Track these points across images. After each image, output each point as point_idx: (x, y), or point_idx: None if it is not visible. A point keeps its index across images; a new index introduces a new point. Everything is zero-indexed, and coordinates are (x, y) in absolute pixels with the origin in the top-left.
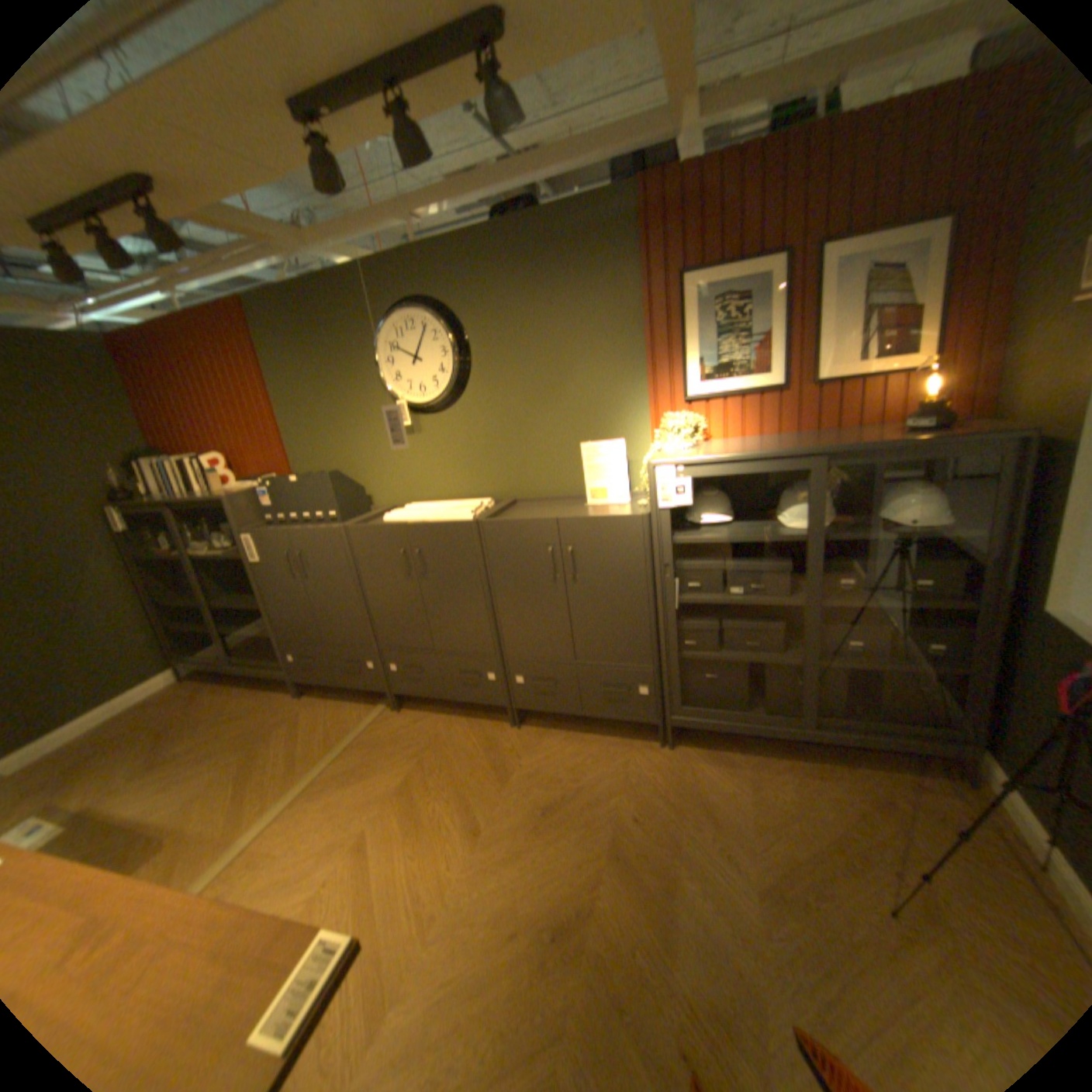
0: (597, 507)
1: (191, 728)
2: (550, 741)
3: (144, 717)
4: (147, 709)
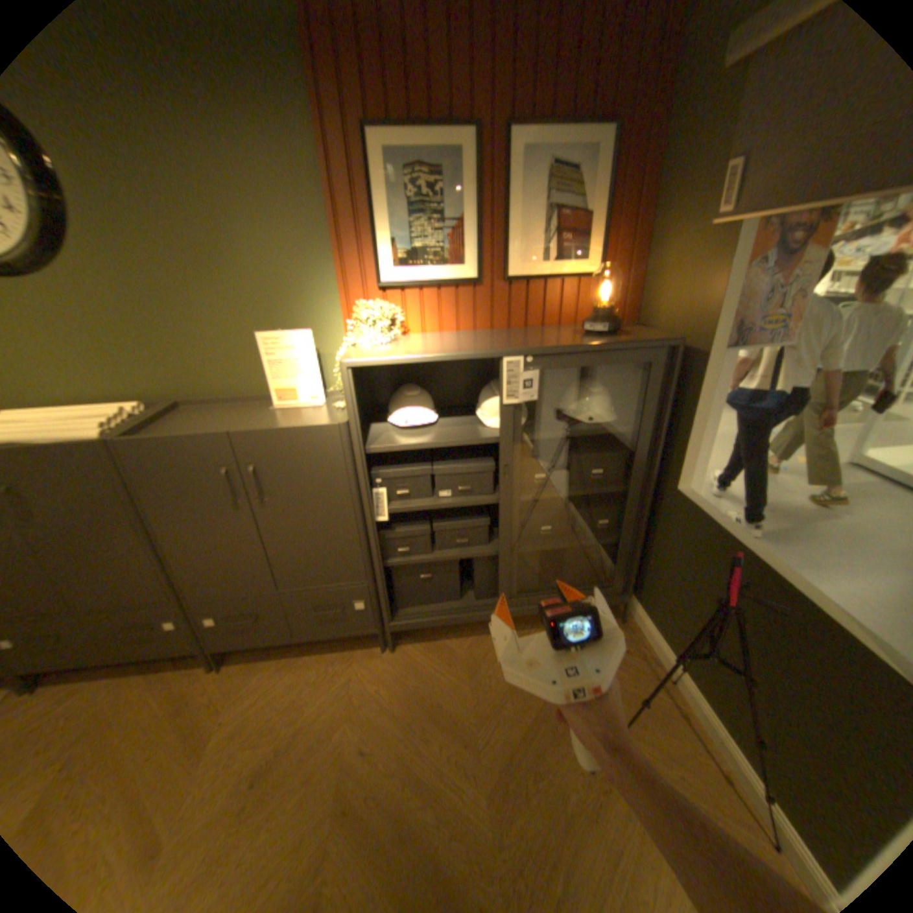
0: (285, 410)
1: None
2: (256, 677)
3: None
4: None
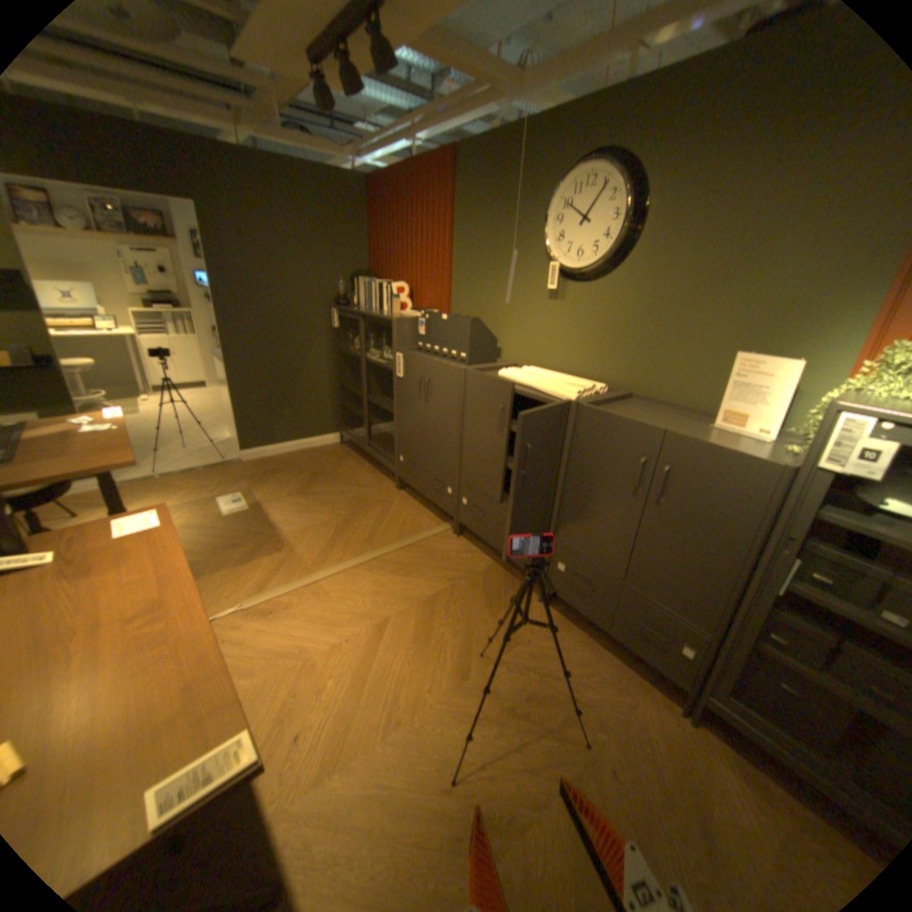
0: (727, 432)
1: (334, 477)
2: (569, 634)
3: (316, 457)
4: (320, 453)
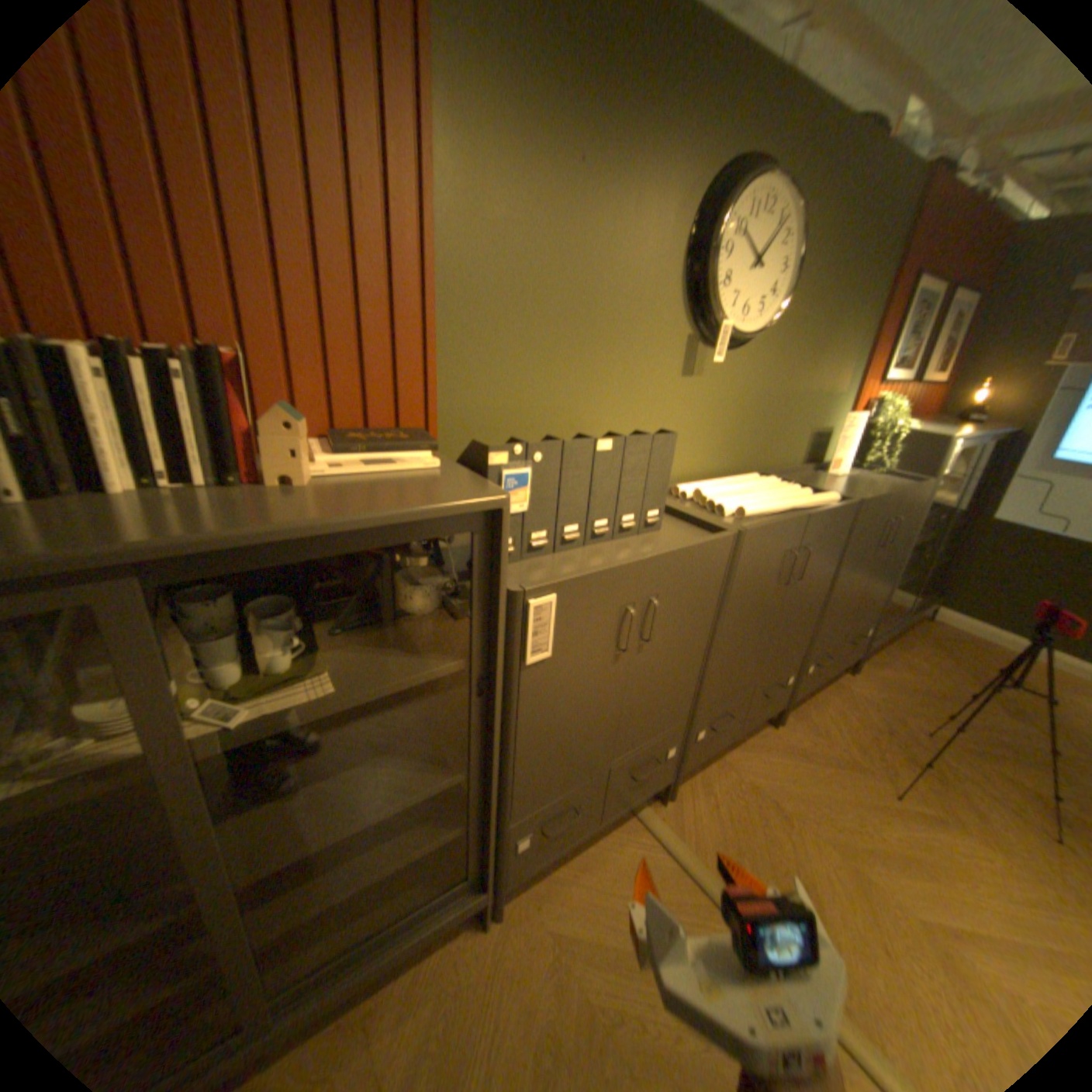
0: (840, 476)
1: None
2: (811, 717)
3: None
4: None
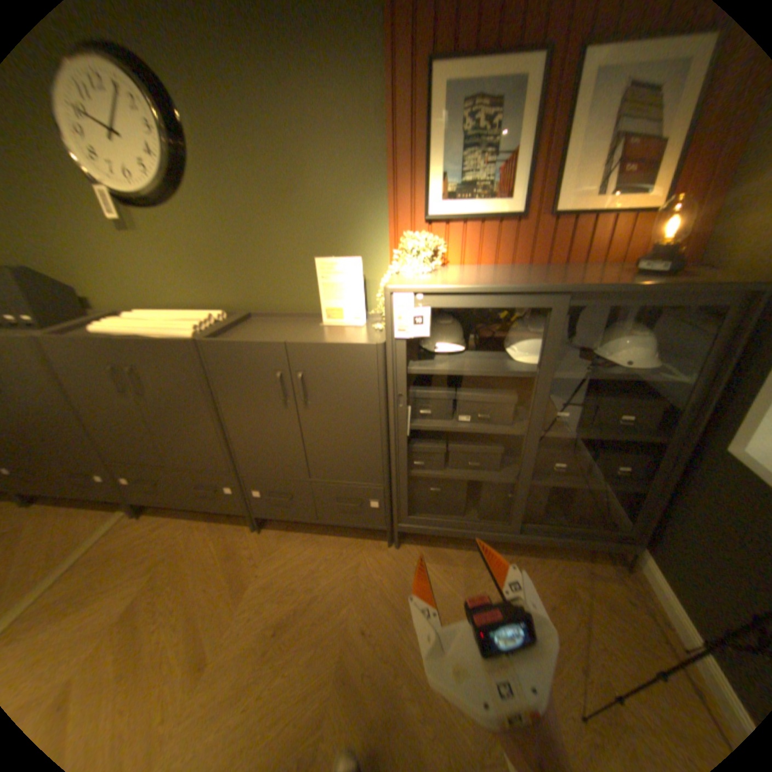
0: (333, 327)
1: None
2: (288, 544)
3: None
4: None
